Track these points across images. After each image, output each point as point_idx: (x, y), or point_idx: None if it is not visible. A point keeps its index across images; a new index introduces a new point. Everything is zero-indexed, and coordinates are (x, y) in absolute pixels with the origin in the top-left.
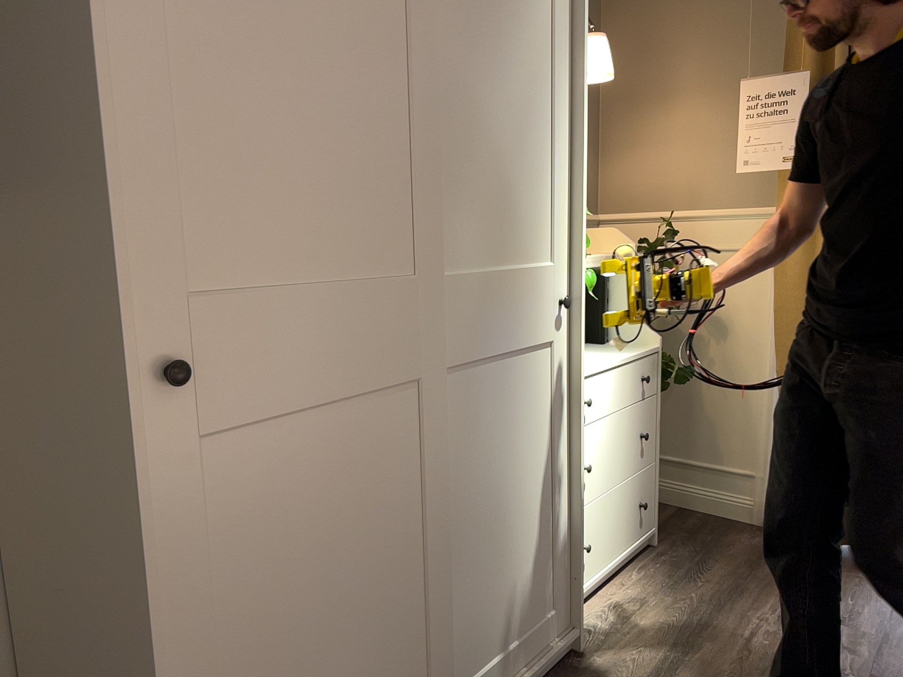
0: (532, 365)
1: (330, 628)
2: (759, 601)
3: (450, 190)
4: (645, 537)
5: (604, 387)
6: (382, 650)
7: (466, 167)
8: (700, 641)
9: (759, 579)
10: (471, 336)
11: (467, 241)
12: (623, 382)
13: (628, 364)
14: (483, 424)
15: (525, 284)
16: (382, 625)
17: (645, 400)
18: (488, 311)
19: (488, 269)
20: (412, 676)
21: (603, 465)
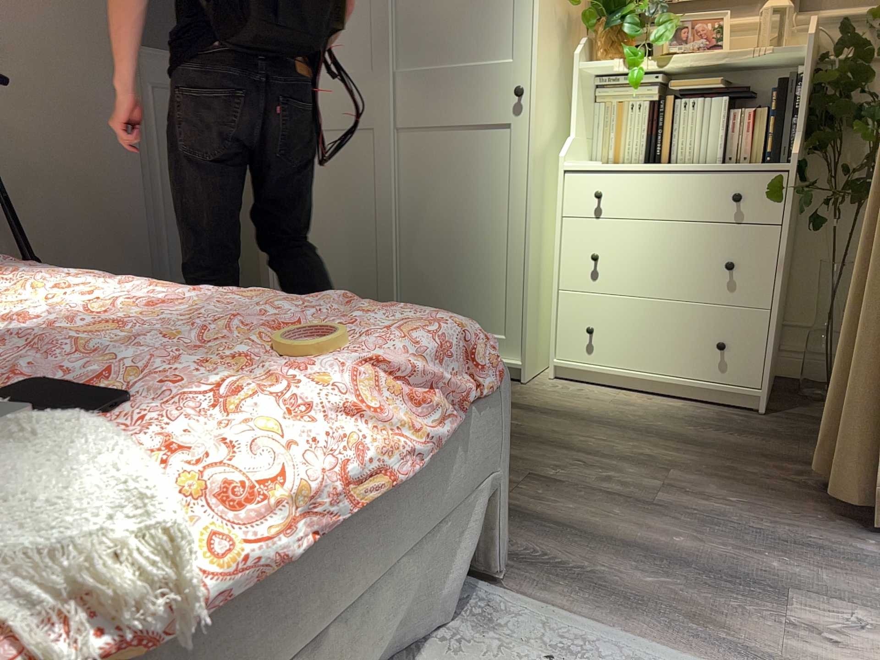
0: (484, 140)
1: (327, 233)
2: (681, 453)
3: (408, 21)
4: (728, 386)
5: (638, 188)
6: (352, 261)
7: (421, 3)
8: (572, 421)
9: (742, 460)
10: (421, 111)
11: (421, 51)
12: (681, 191)
13: (692, 172)
14: (433, 170)
15: (474, 78)
16: (352, 248)
17: (740, 225)
18: (436, 95)
19: (437, 68)
20: (369, 286)
21: (632, 267)
